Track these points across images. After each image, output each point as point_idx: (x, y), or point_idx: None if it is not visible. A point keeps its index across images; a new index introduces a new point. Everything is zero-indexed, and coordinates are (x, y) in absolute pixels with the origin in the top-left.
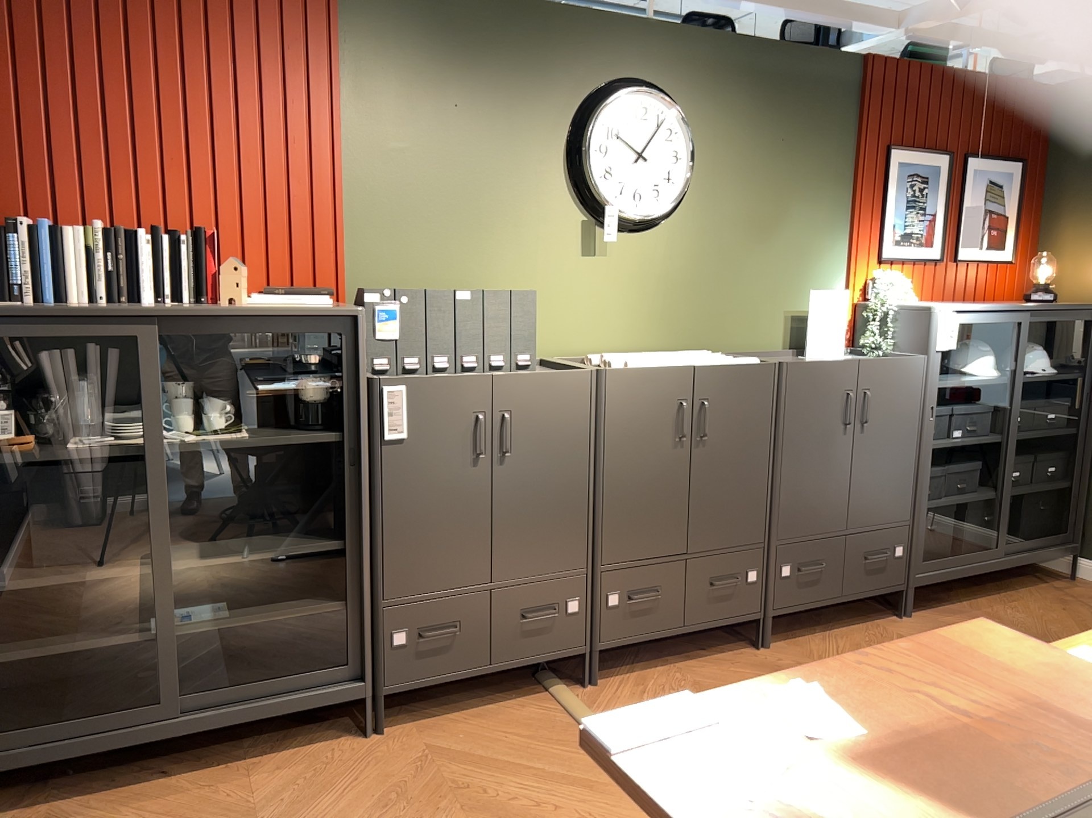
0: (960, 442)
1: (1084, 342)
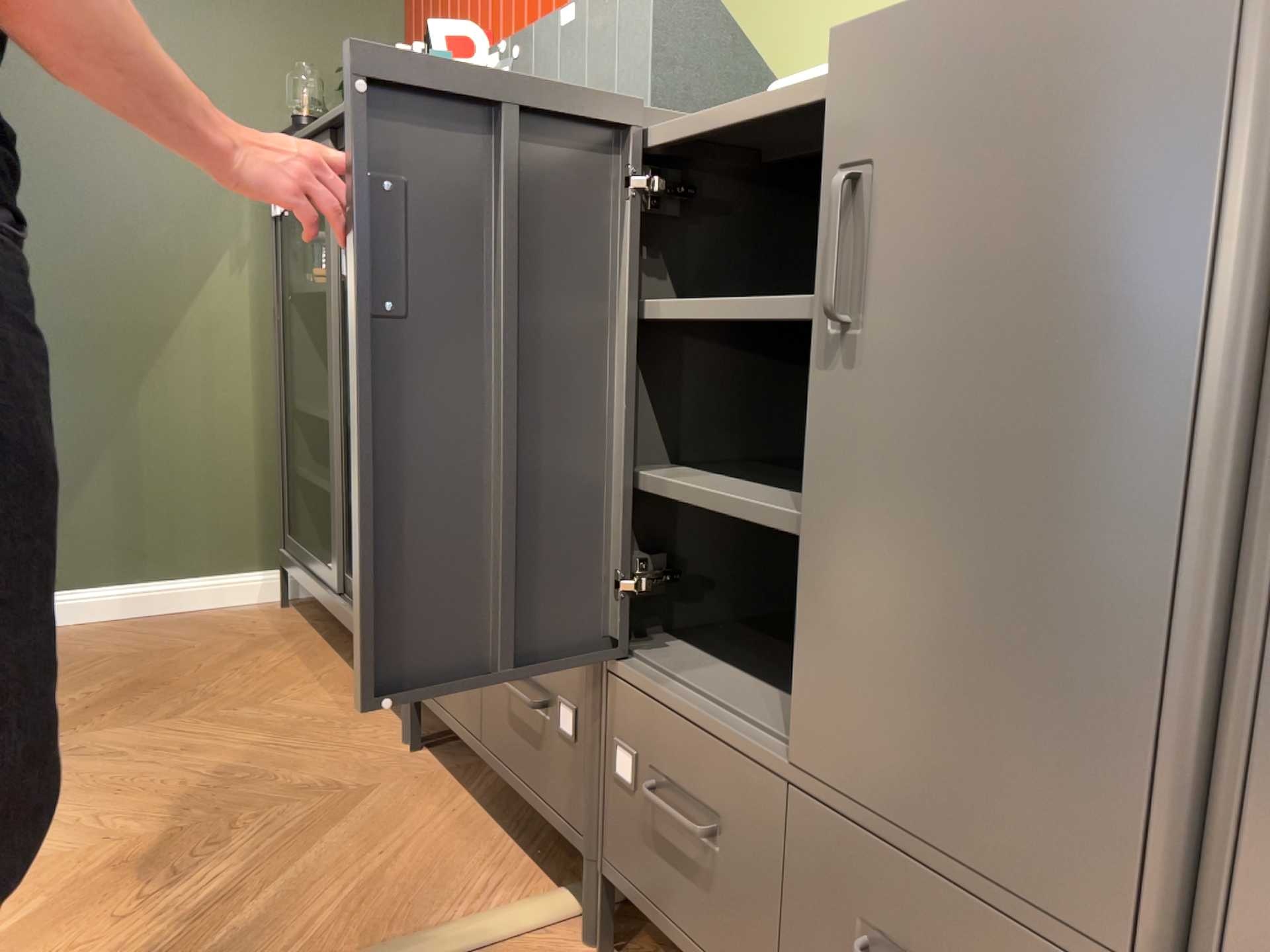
0: None
1: None
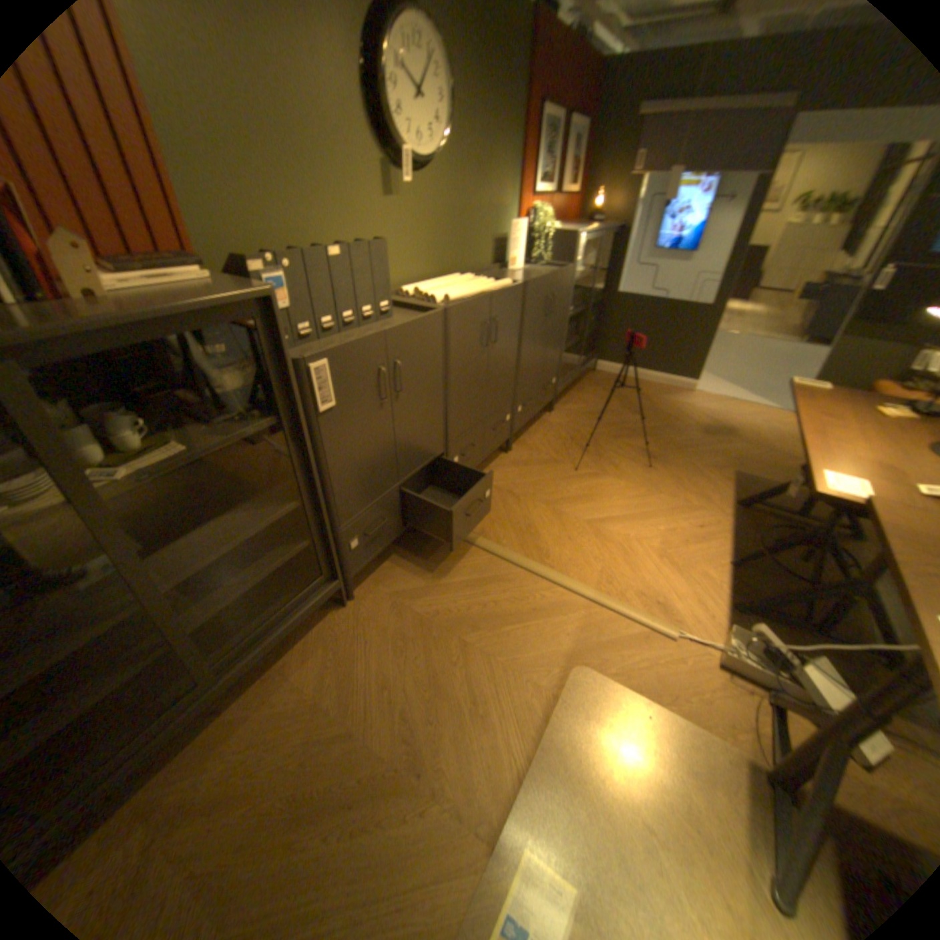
0: (574, 313)
1: (611, 244)
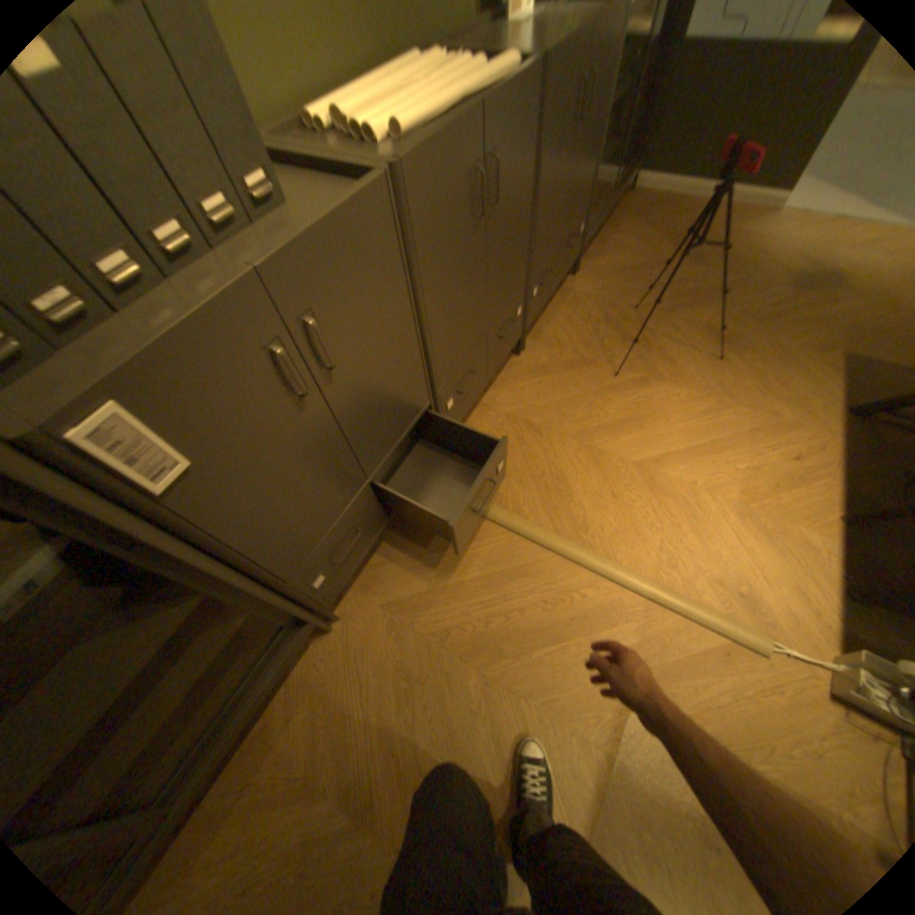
0: (614, 99)
1: None
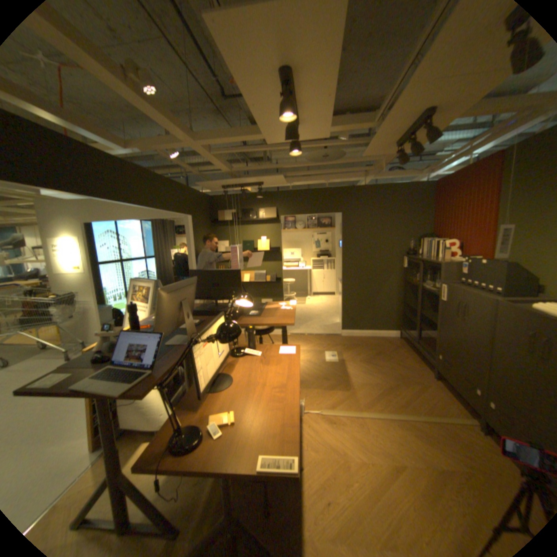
0: None
1: None
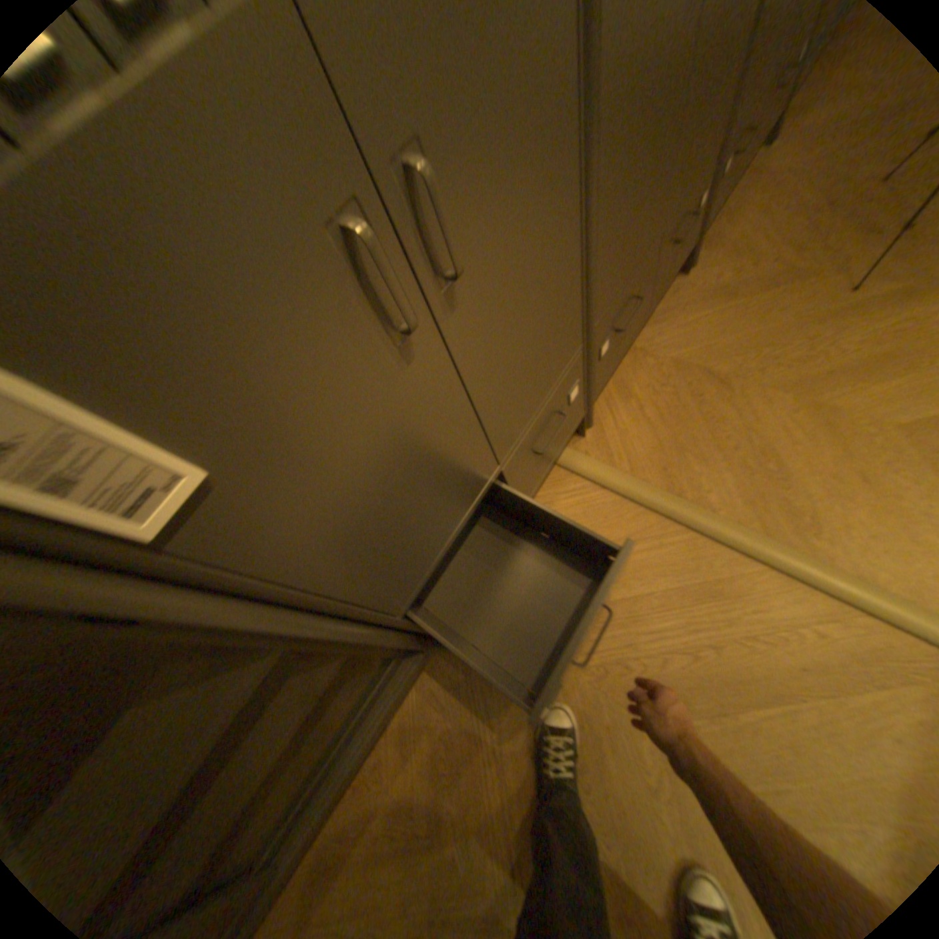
0: None
1: None
